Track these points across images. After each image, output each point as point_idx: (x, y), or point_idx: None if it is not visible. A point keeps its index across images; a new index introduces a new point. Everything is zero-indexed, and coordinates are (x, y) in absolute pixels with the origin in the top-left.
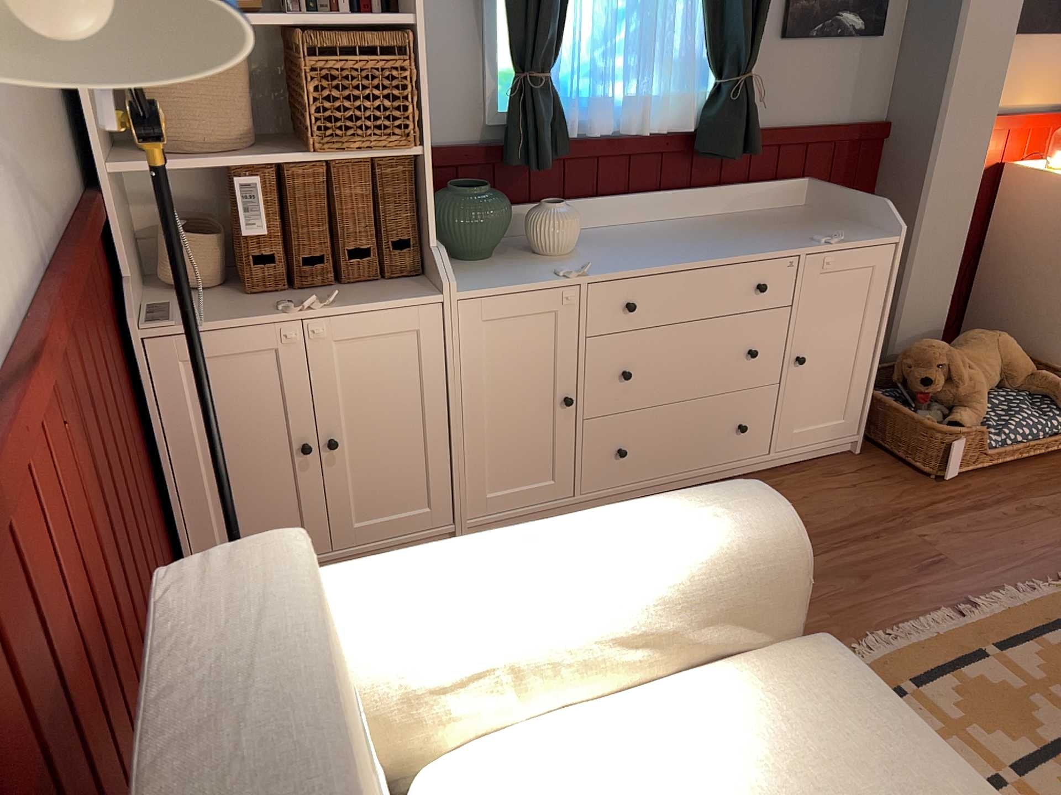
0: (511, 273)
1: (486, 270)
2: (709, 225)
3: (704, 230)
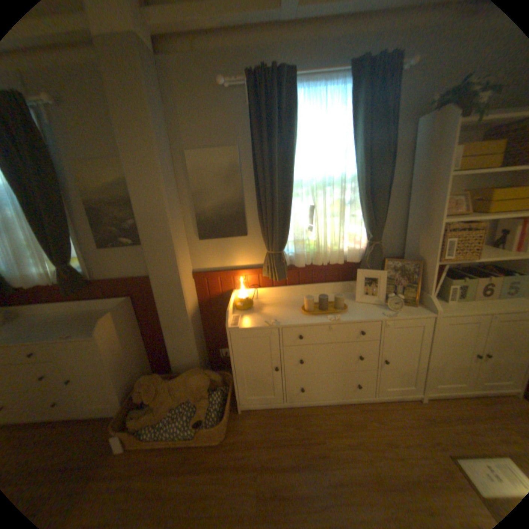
0: None
1: None
2: (69, 317)
3: (58, 321)
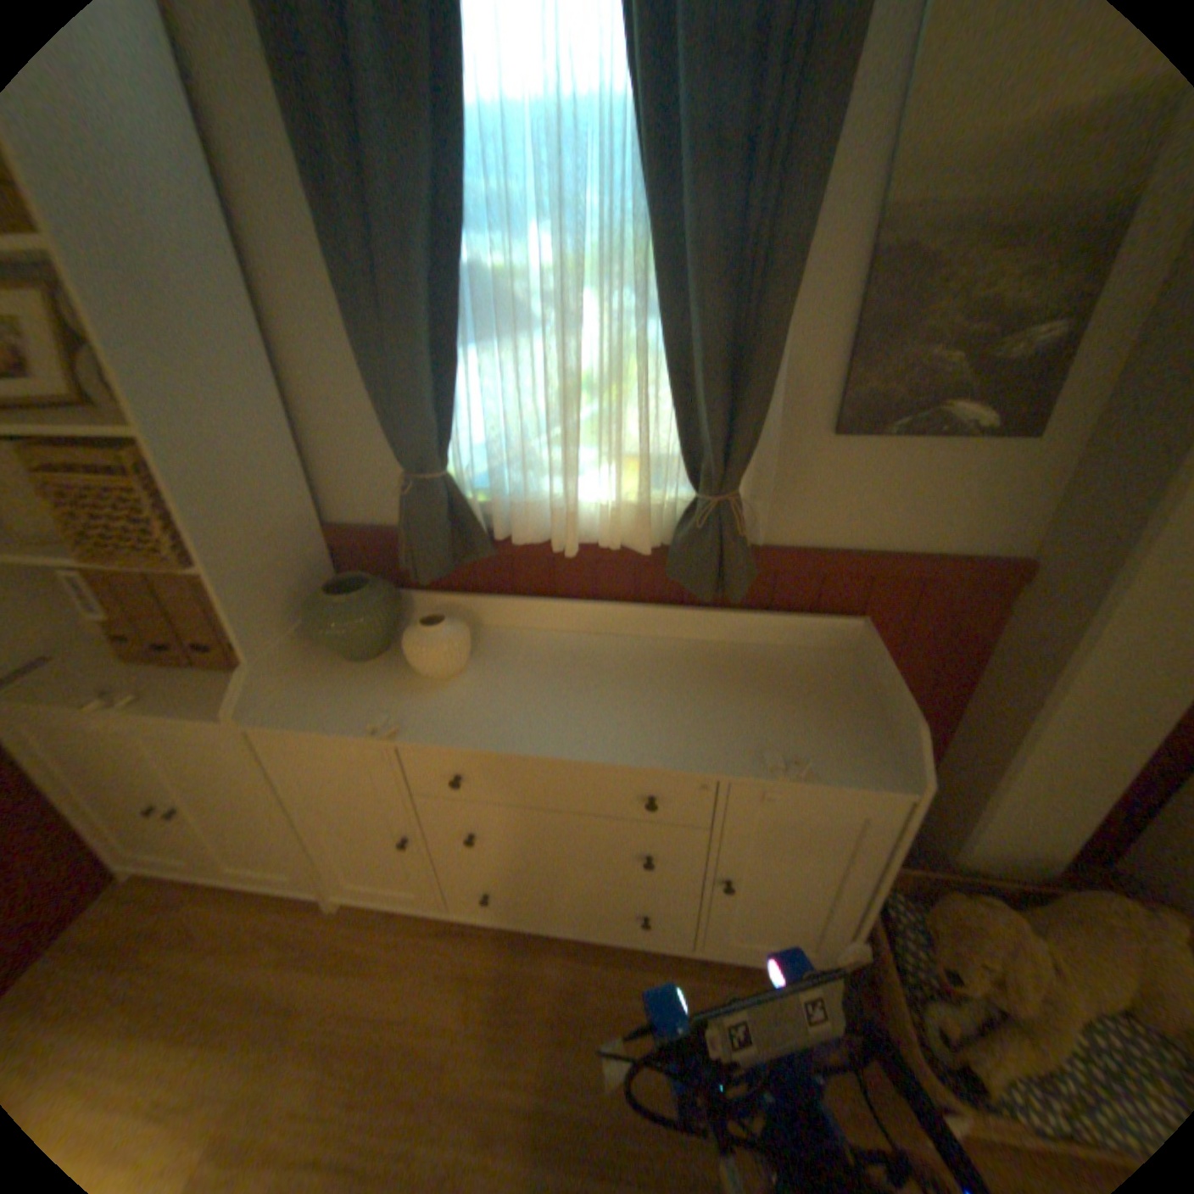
0: (343, 699)
1: (334, 684)
2: (674, 662)
3: (653, 674)
